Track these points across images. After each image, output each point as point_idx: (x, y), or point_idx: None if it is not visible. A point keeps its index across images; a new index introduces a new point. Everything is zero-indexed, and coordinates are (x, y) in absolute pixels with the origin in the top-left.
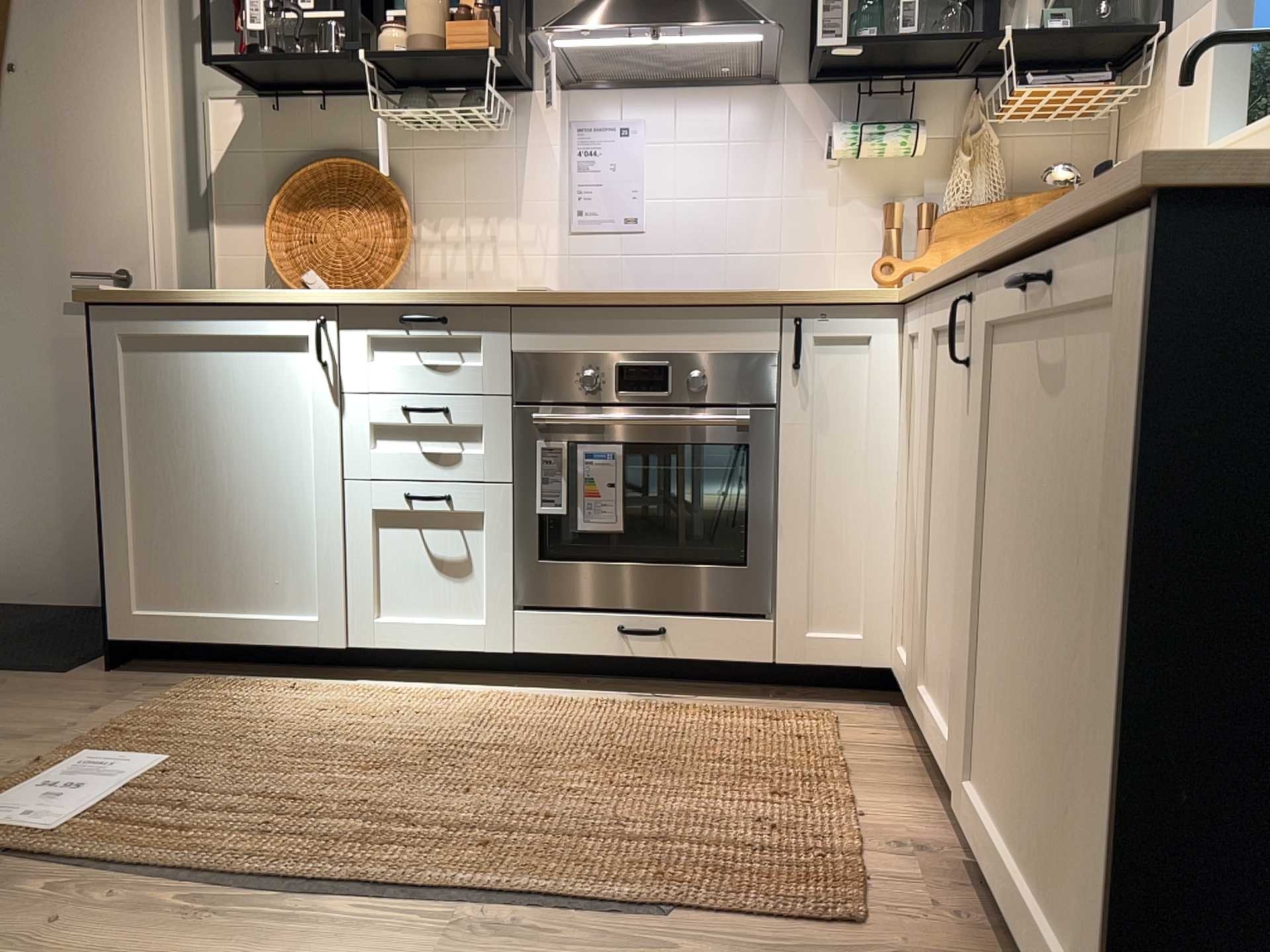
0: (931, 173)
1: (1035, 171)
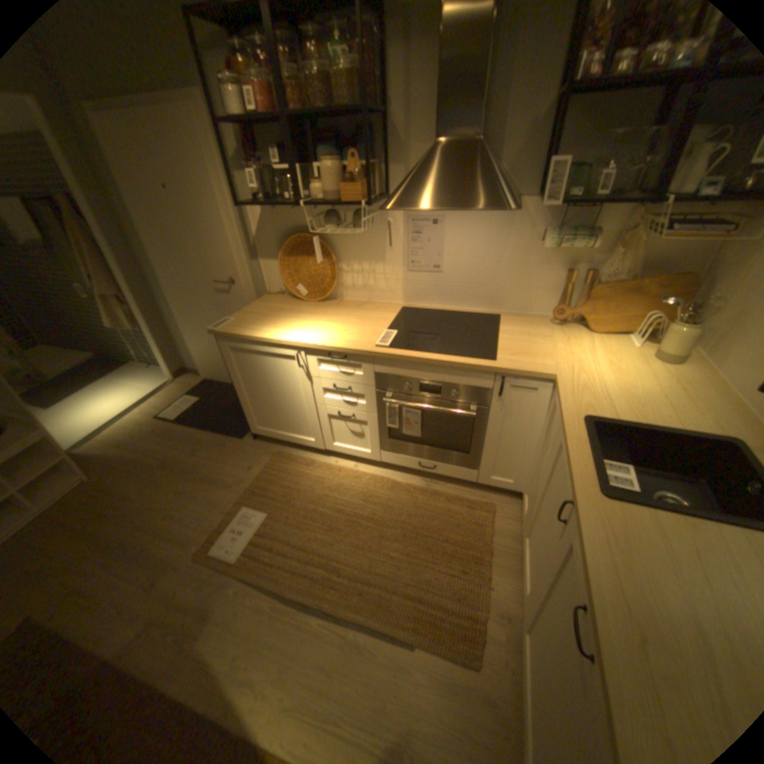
0: (601, 249)
1: (666, 251)
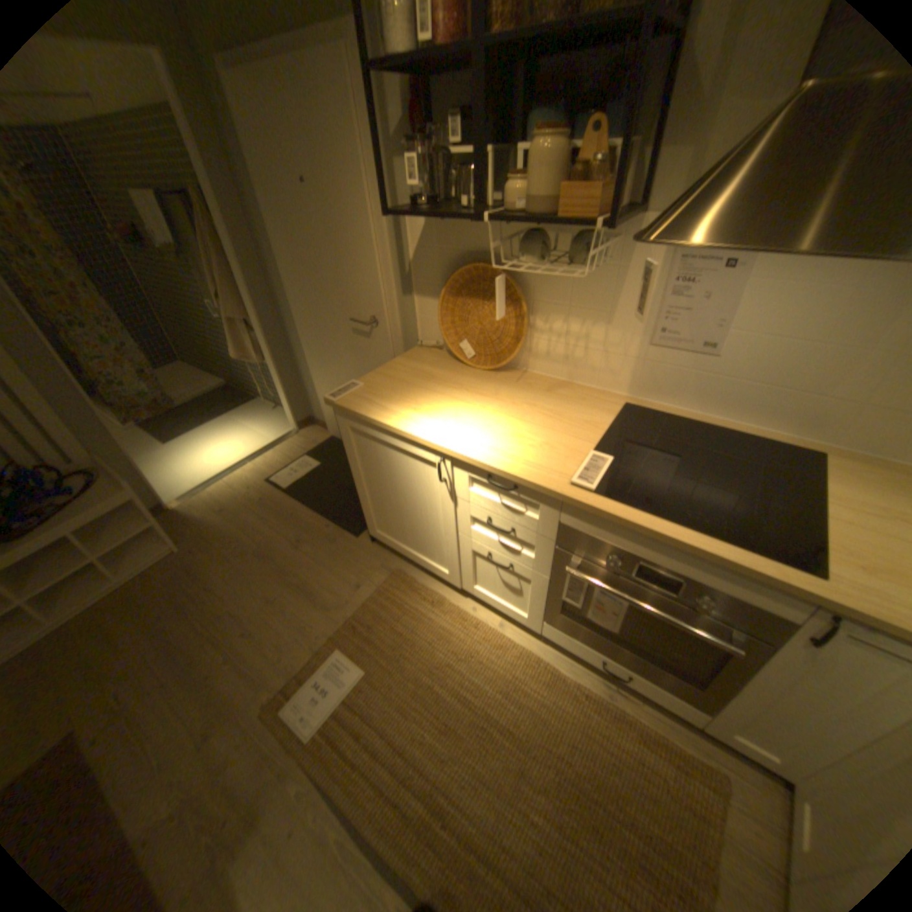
0: None
1: None
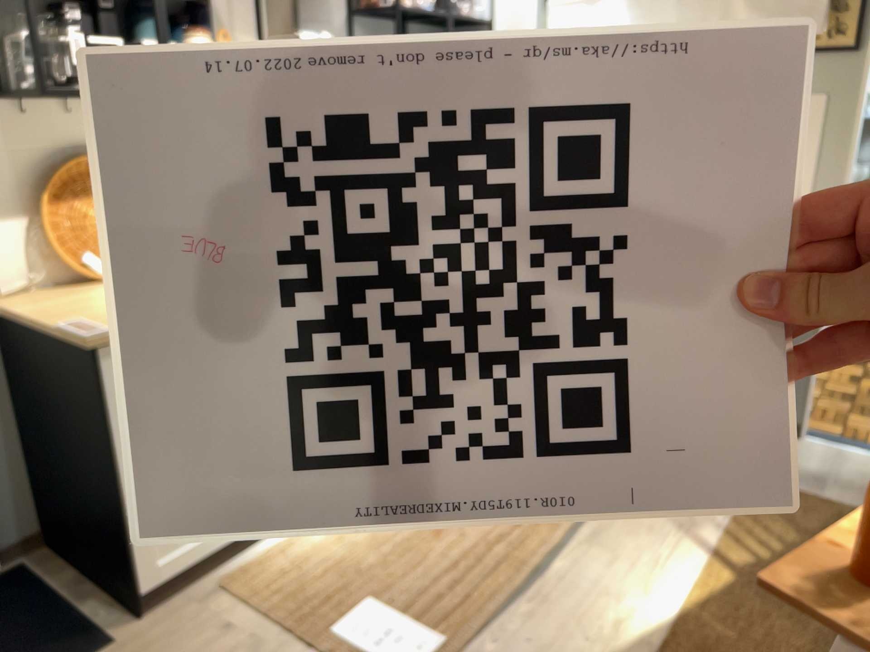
0: None
1: None
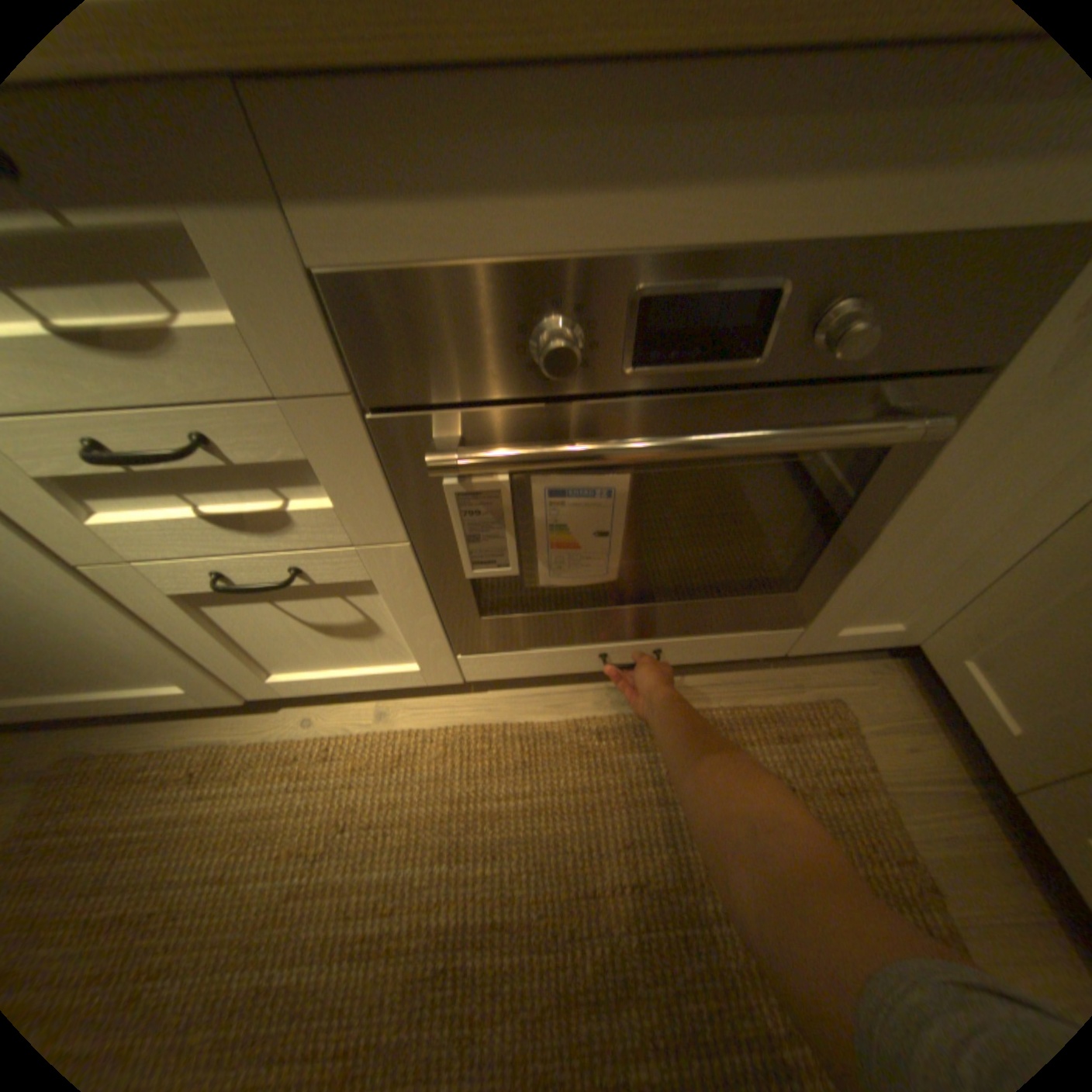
0: None
1: None
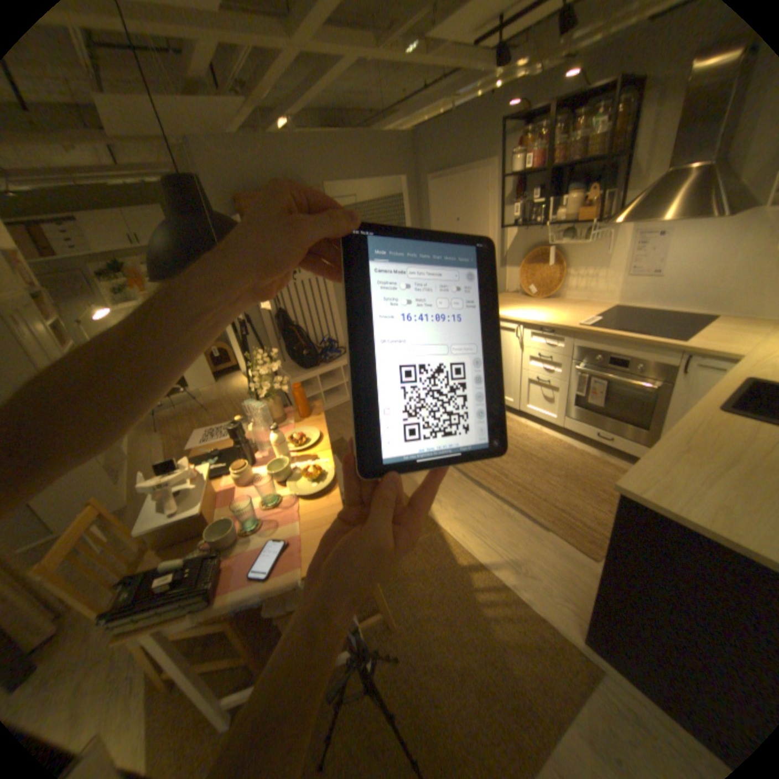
0: None
1: None
